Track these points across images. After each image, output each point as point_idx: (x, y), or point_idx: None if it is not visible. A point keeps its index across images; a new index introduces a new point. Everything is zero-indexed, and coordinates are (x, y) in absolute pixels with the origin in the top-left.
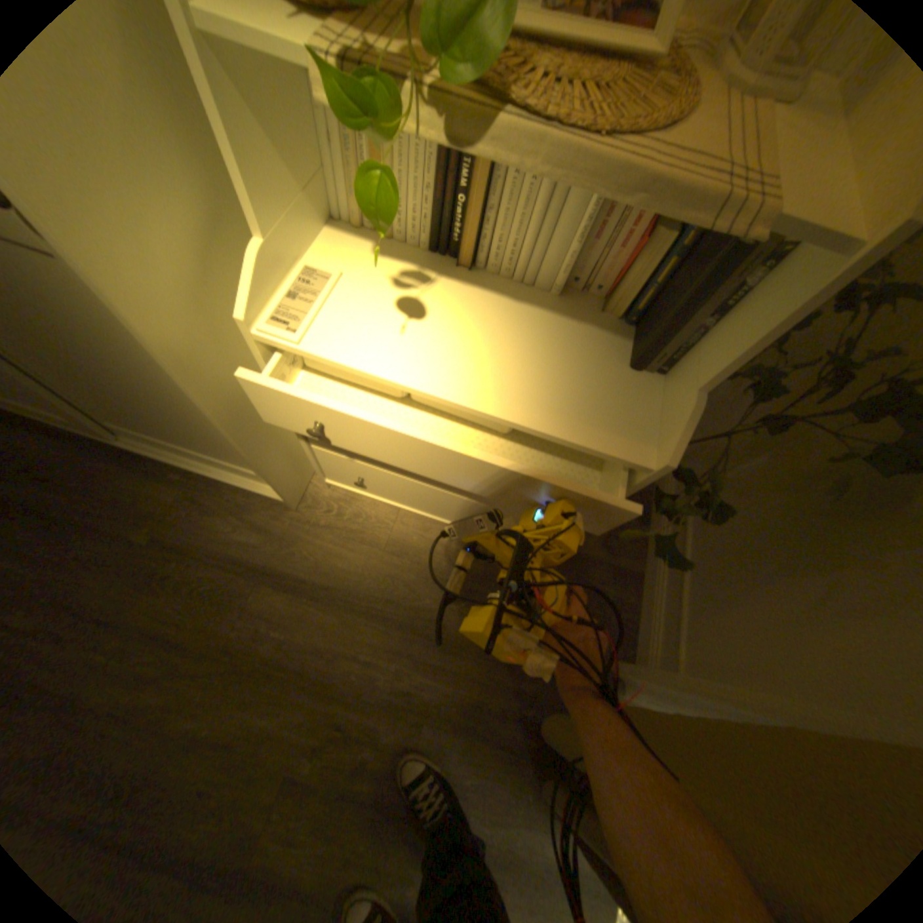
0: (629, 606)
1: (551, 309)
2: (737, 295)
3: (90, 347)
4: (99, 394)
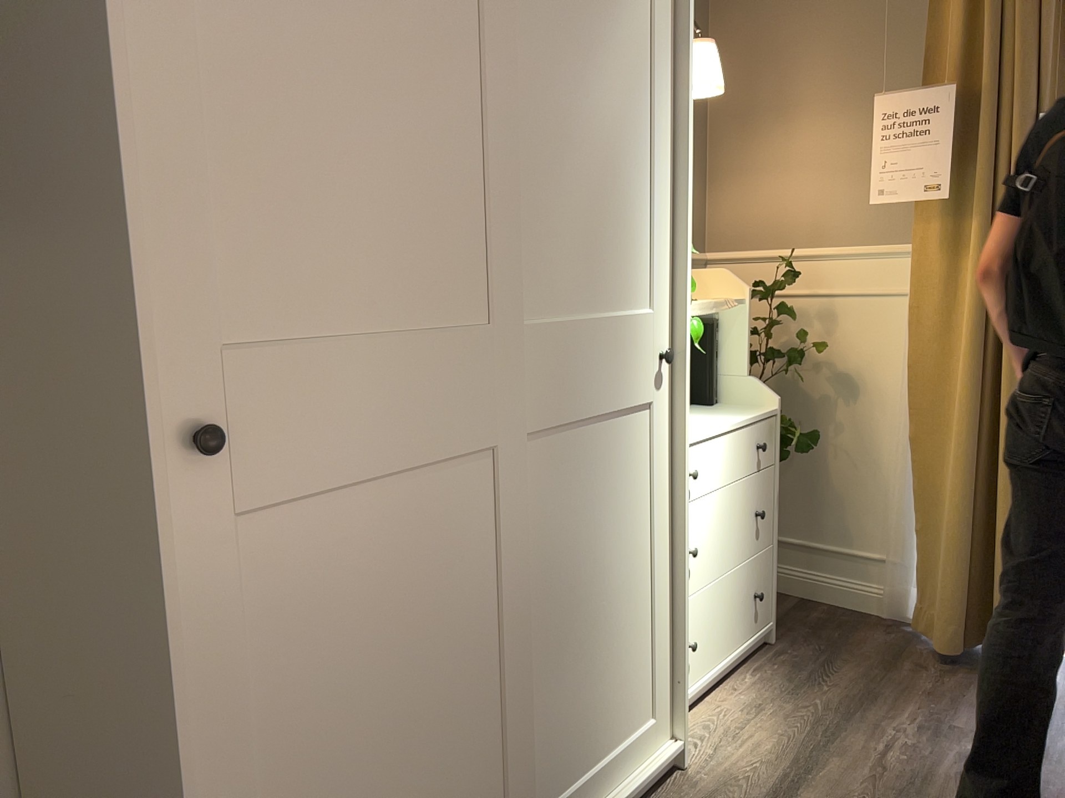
0: (832, 611)
1: None
2: (719, 347)
3: (616, 530)
4: (571, 676)
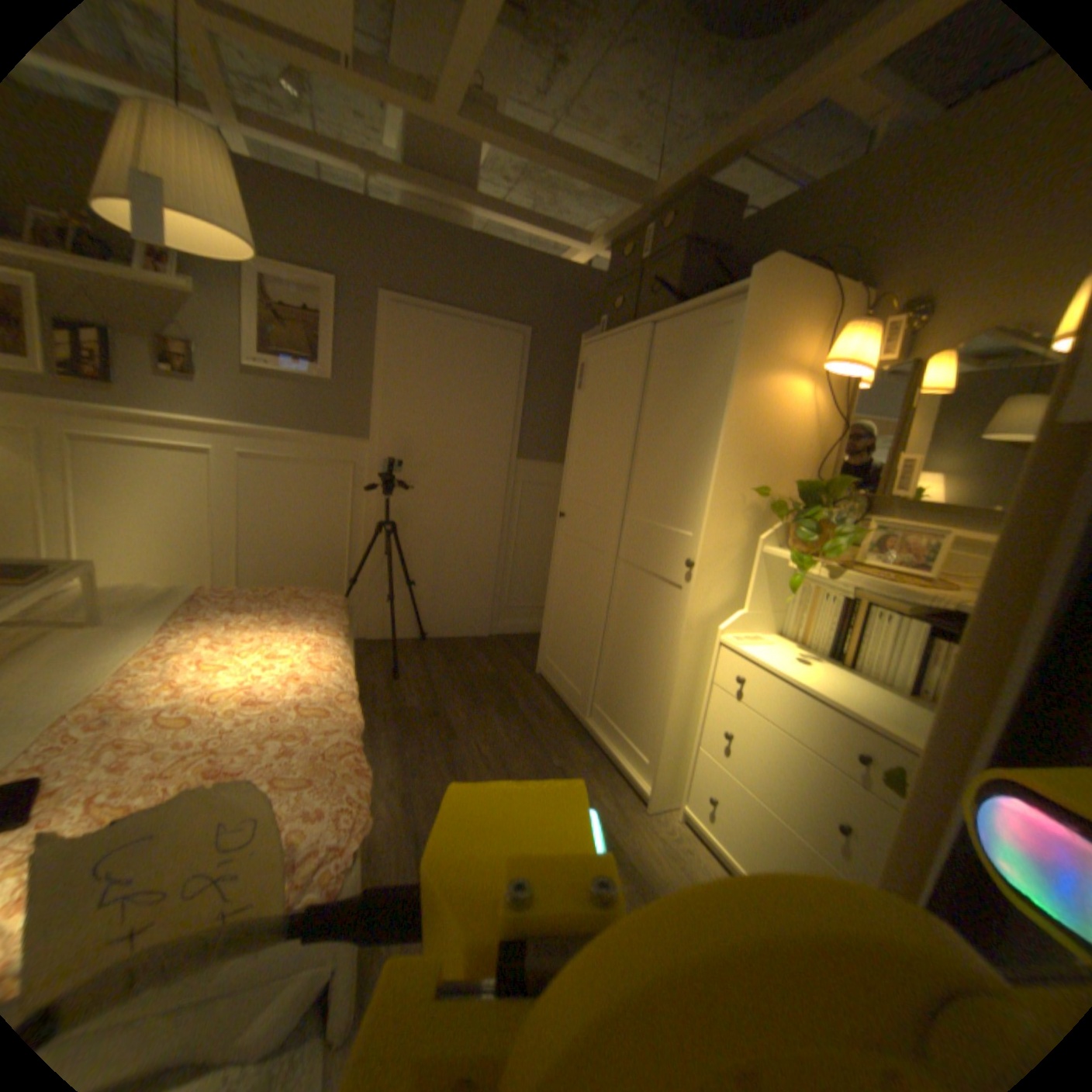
0: None
1: (899, 695)
2: None
3: (649, 634)
4: (618, 673)
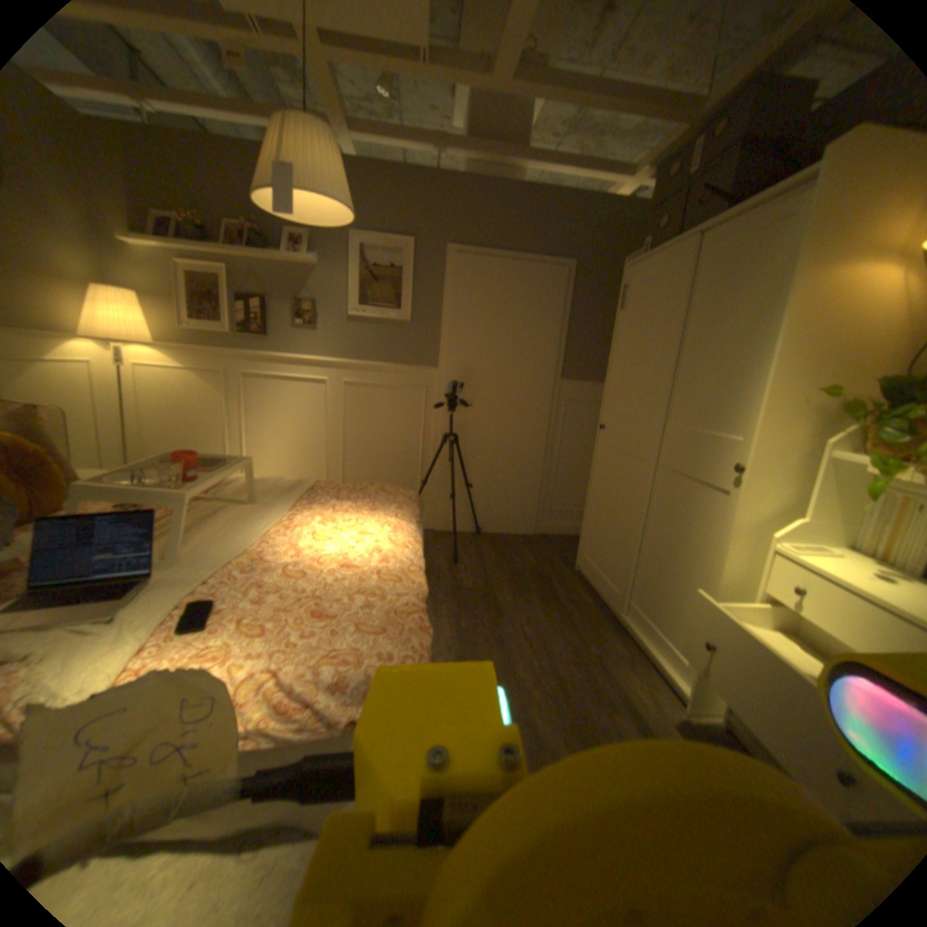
0: None
1: None
2: None
3: (691, 540)
4: (657, 576)
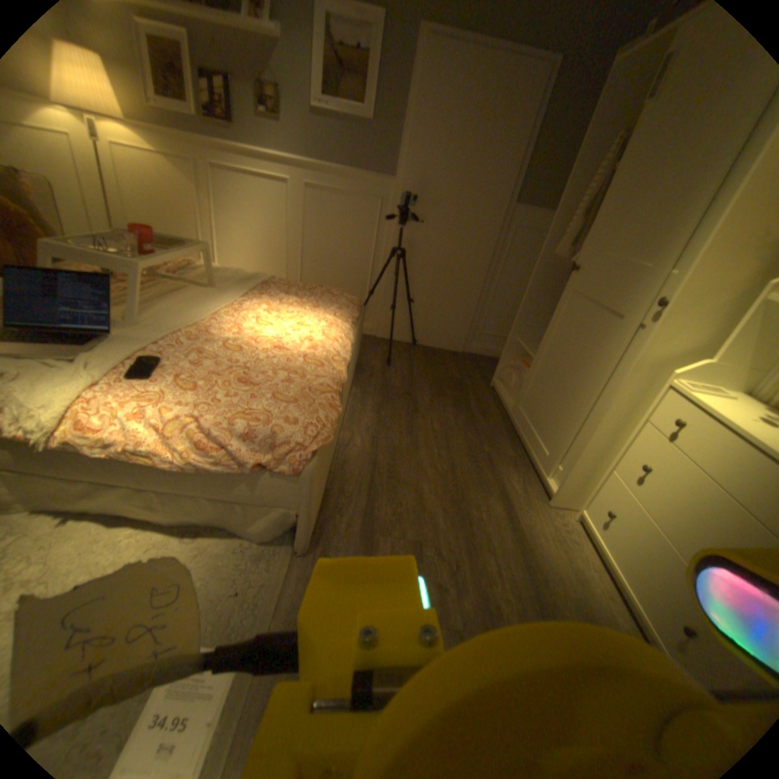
0: None
1: None
2: None
3: (596, 368)
4: (557, 397)
